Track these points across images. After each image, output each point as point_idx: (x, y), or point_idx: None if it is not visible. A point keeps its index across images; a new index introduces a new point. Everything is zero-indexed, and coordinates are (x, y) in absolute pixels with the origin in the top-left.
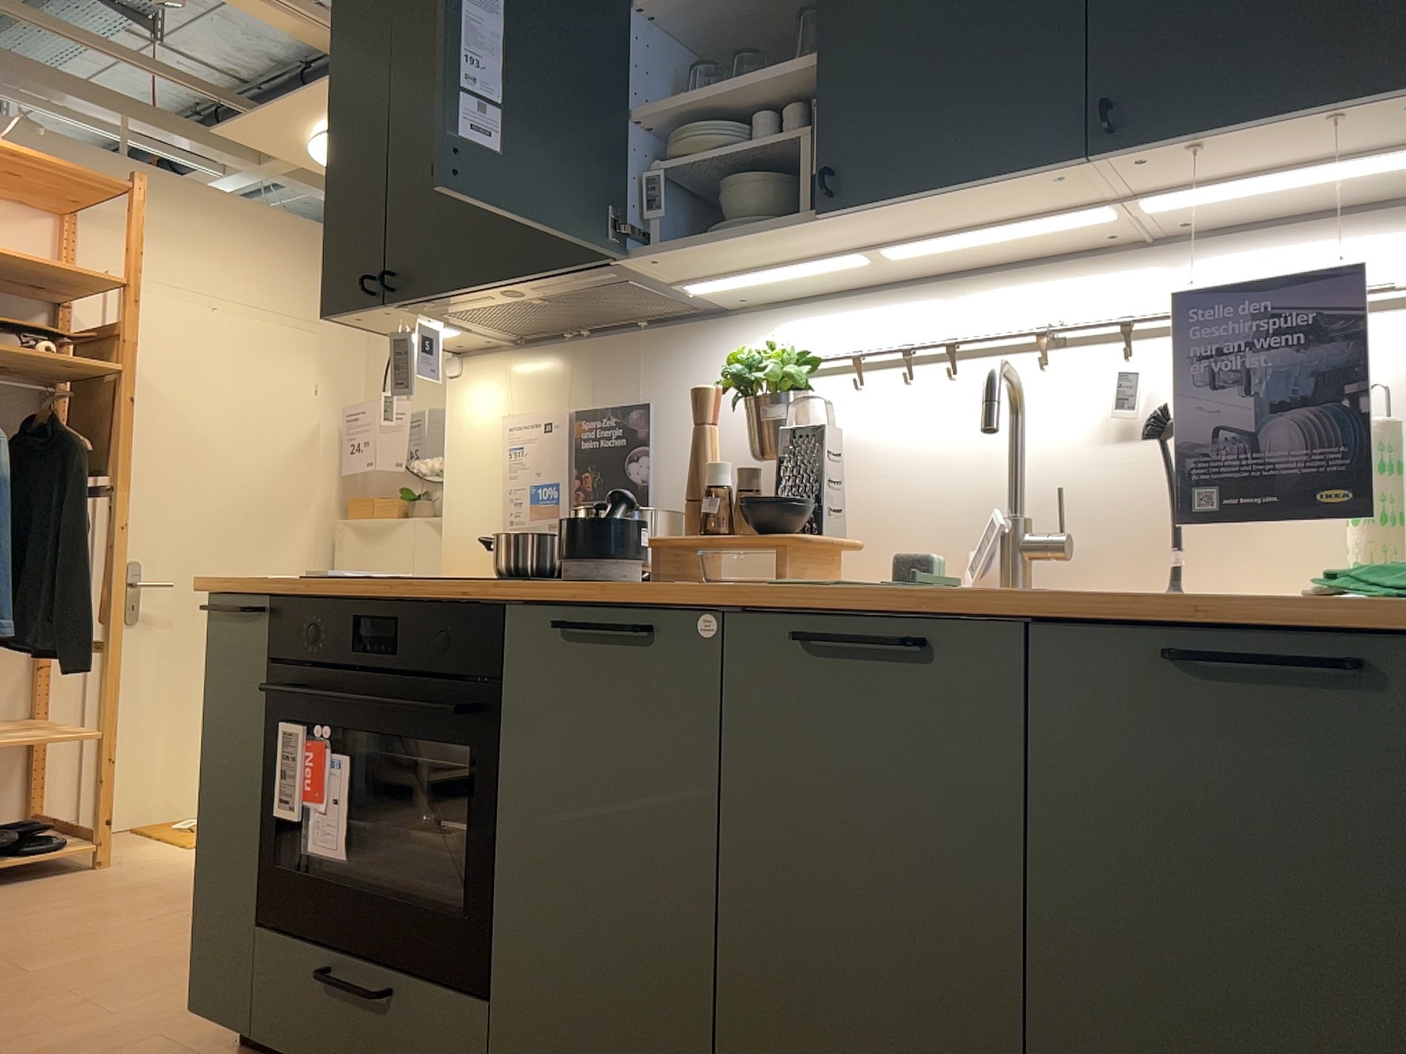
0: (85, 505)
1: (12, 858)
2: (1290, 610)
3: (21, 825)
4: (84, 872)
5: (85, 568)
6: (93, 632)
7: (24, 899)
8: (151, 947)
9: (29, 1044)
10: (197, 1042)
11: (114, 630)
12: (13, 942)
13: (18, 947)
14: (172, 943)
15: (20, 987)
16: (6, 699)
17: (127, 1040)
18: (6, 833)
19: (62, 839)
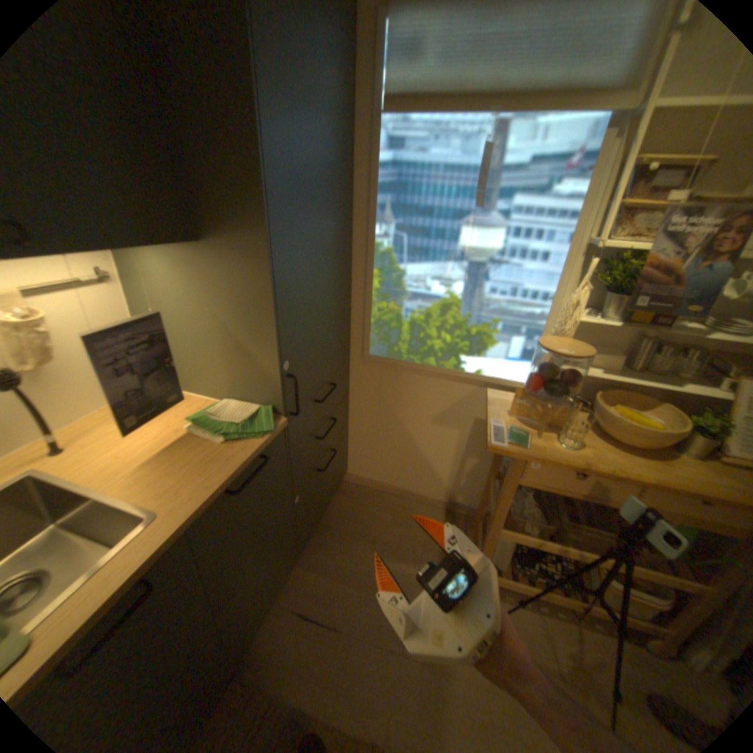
0: None
1: None
2: (243, 456)
3: None
4: None
5: None
6: None
7: None
8: None
9: None
10: None
11: None
12: None
13: None
14: None
15: None
16: None
17: None
18: None
19: None
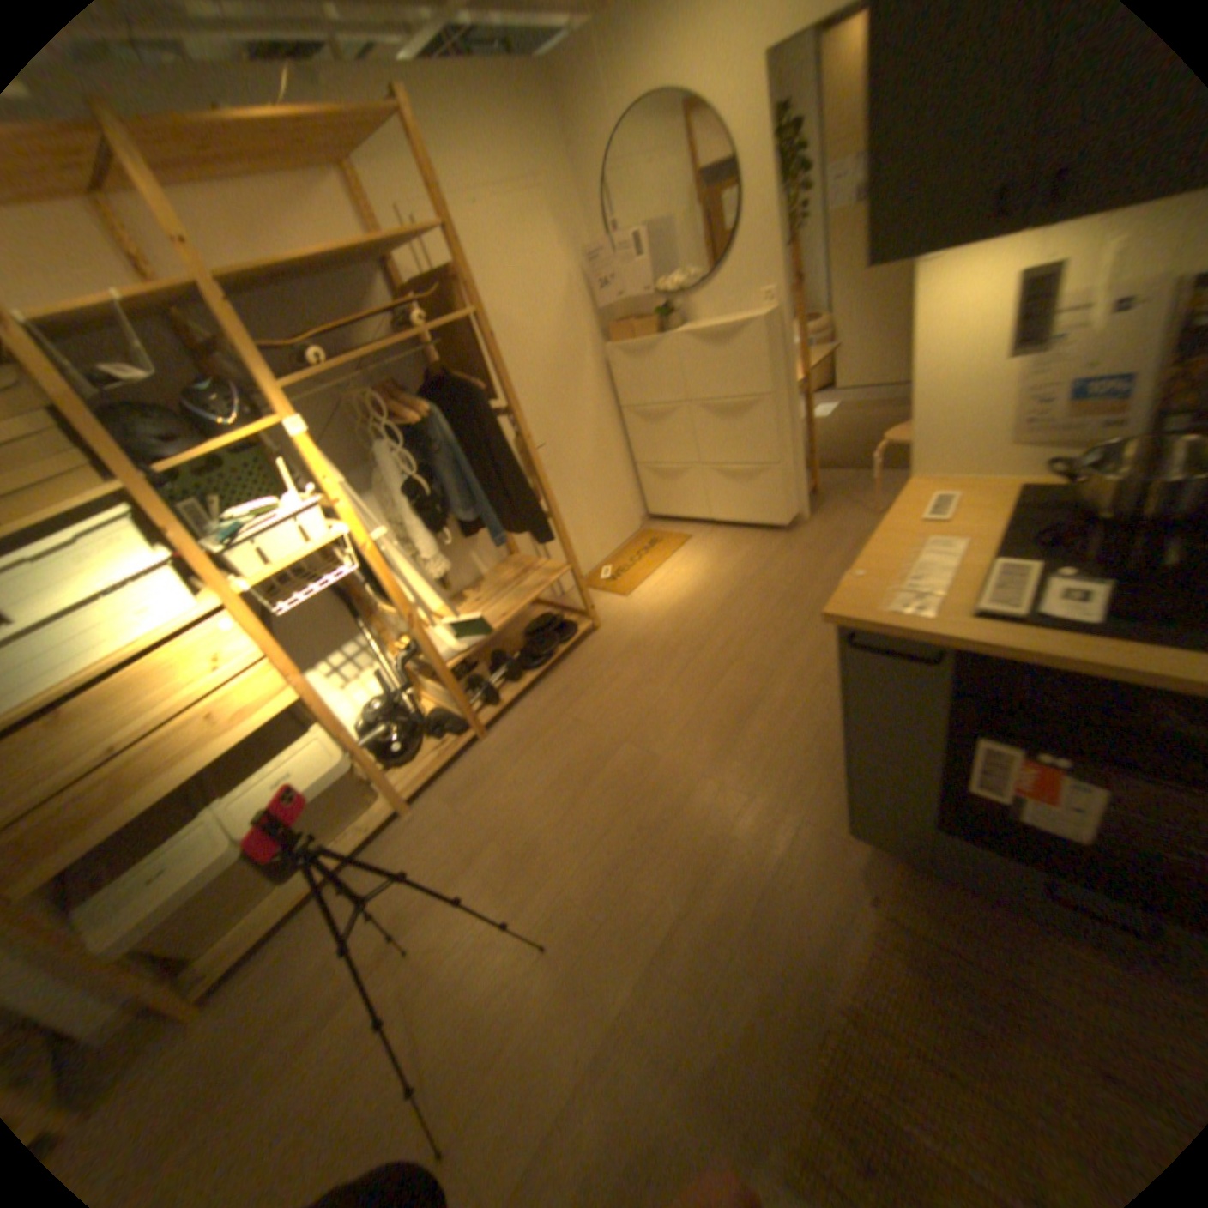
0: (500, 435)
1: (561, 647)
2: None
3: (548, 623)
4: (594, 637)
5: (520, 479)
6: (544, 517)
7: (586, 672)
8: (703, 712)
9: (731, 839)
10: (833, 822)
11: (550, 508)
12: (621, 721)
13: (628, 727)
14: (711, 705)
15: (668, 772)
16: (494, 552)
17: (786, 825)
18: (549, 635)
19: (568, 619)
